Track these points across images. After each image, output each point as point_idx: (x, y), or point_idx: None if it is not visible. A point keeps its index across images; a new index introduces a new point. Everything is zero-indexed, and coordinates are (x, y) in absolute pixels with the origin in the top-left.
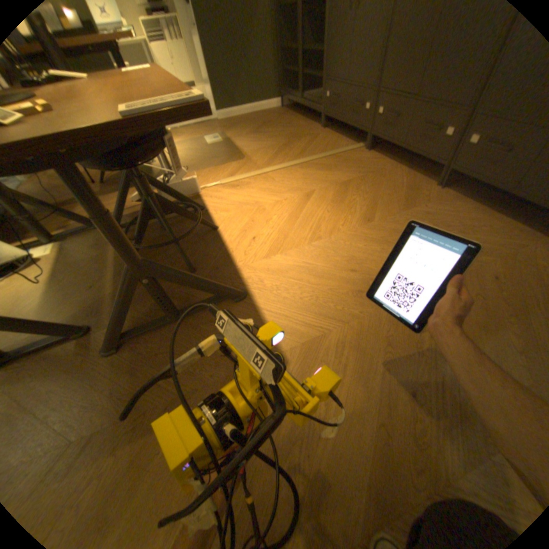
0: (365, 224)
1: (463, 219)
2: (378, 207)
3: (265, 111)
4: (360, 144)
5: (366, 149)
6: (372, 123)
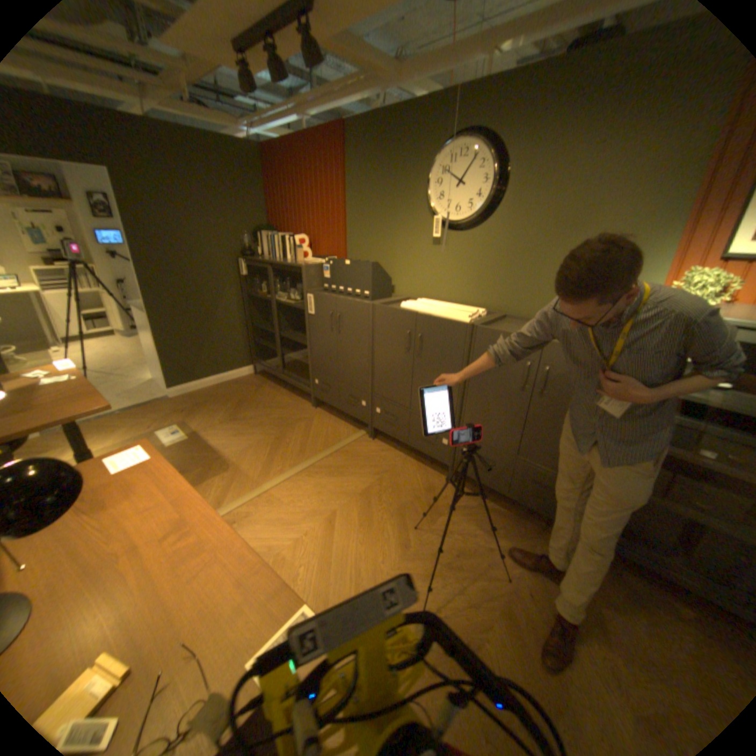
0: (403, 553)
1: (481, 523)
2: (407, 524)
3: (234, 380)
4: (360, 430)
5: (369, 438)
6: (370, 415)
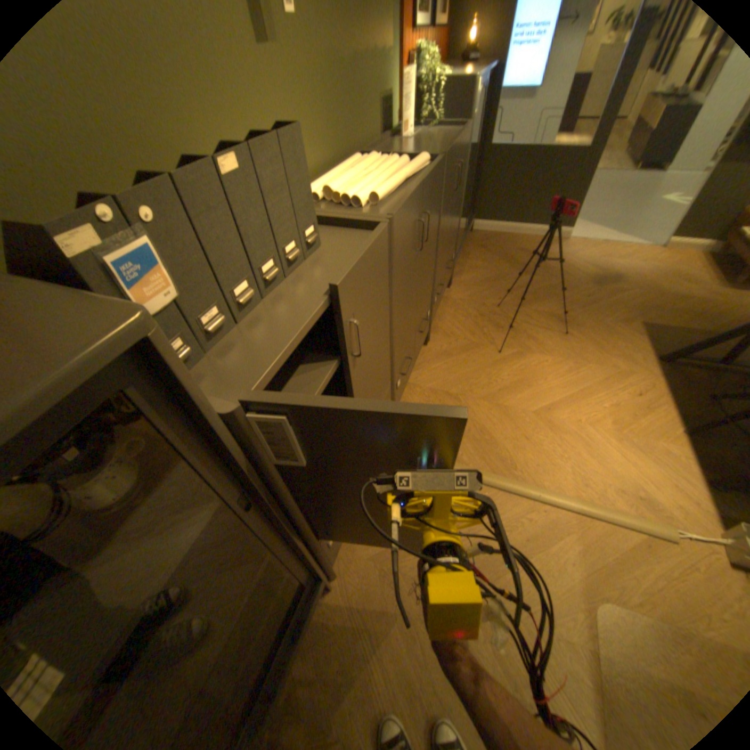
0: (527, 353)
1: (459, 321)
2: (498, 358)
3: None
4: None
5: None
6: None
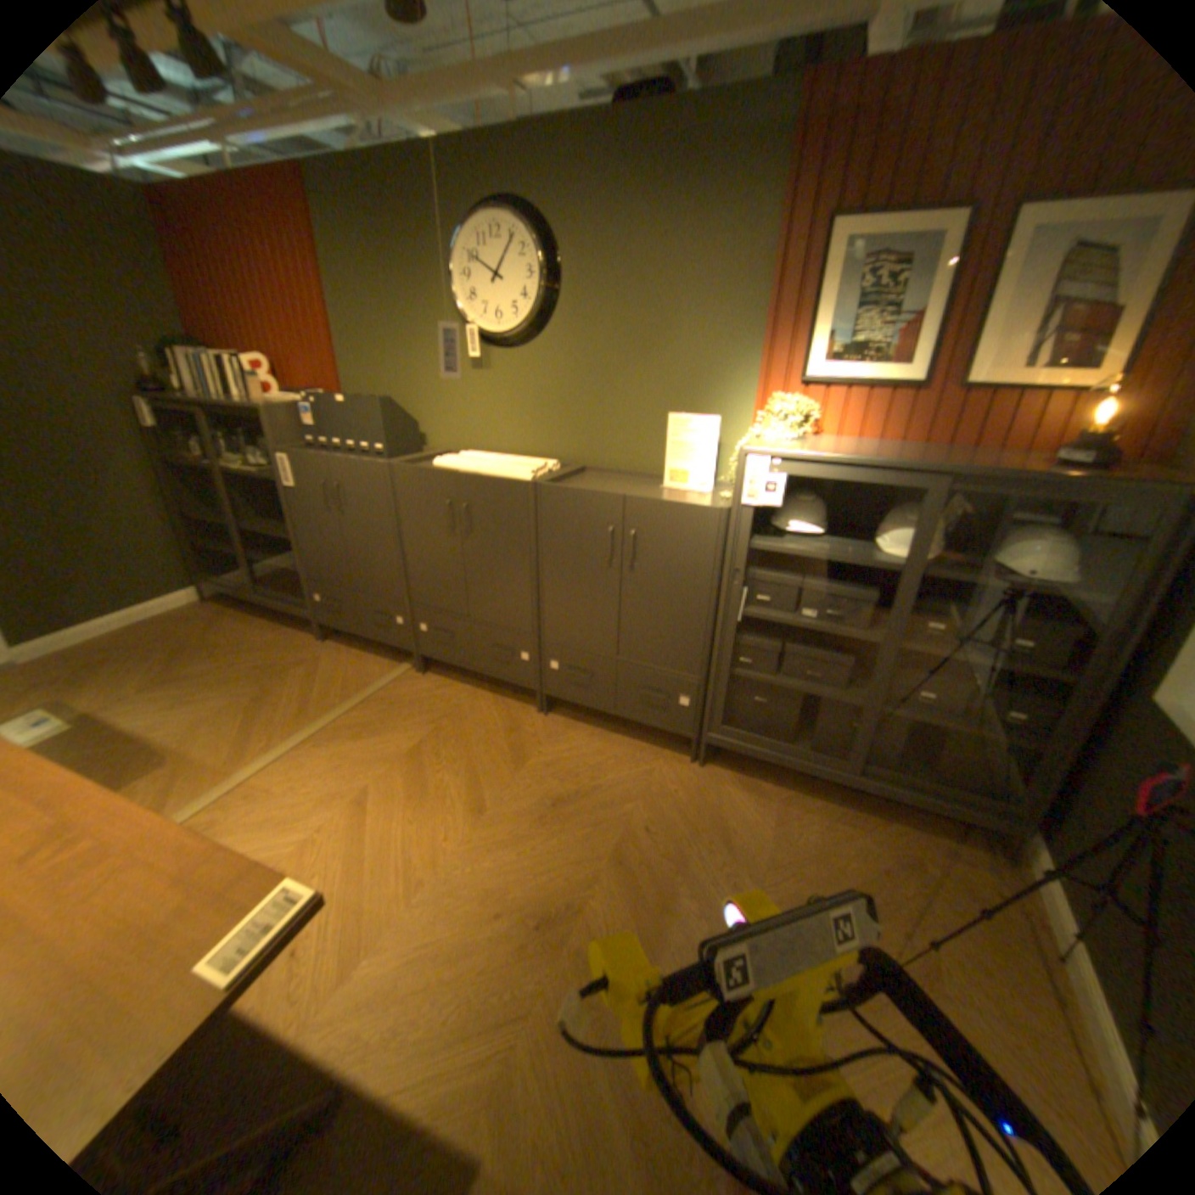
0: (476, 821)
1: (585, 757)
2: (480, 781)
3: (161, 616)
4: (402, 664)
5: (417, 673)
6: (414, 638)
